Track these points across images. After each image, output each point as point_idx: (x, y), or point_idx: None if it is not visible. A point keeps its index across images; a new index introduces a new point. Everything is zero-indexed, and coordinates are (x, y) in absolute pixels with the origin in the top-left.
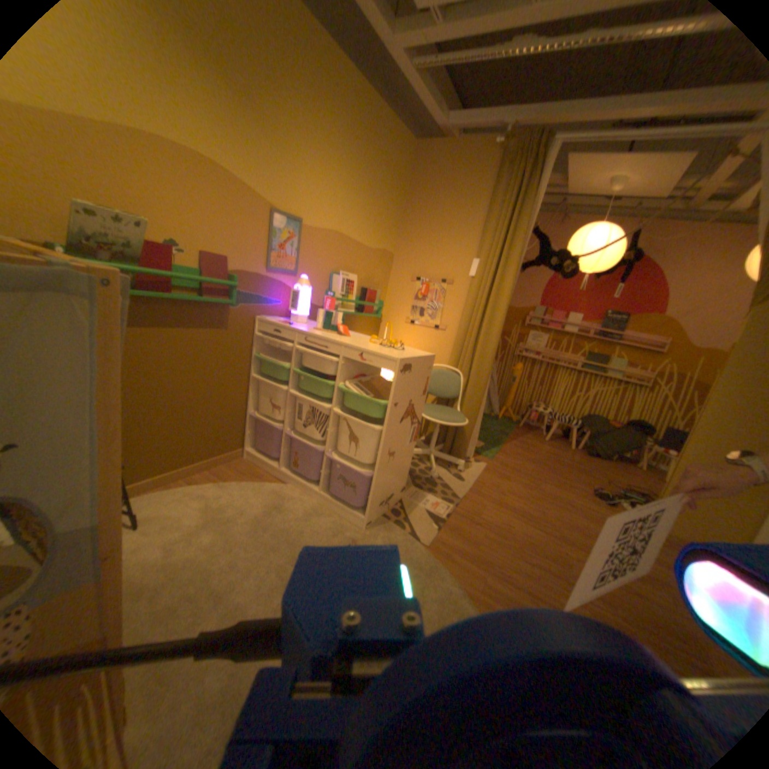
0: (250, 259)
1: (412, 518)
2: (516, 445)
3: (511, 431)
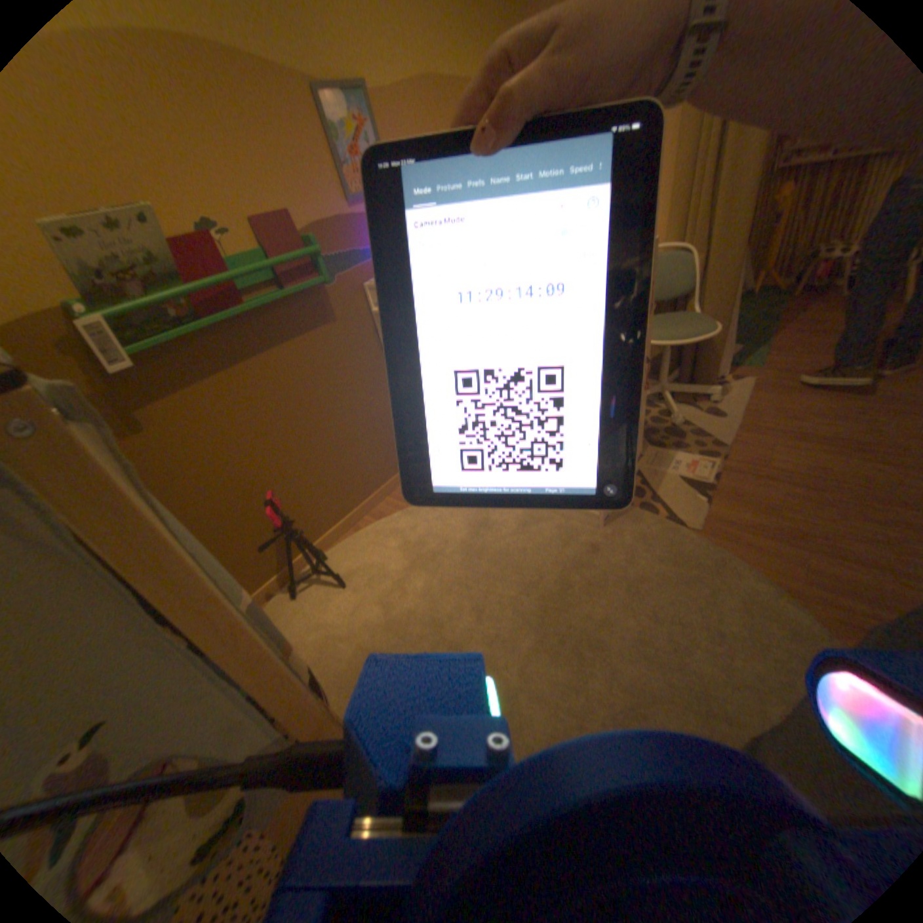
0: (316, 192)
1: (663, 492)
2: (797, 328)
3: (781, 308)
